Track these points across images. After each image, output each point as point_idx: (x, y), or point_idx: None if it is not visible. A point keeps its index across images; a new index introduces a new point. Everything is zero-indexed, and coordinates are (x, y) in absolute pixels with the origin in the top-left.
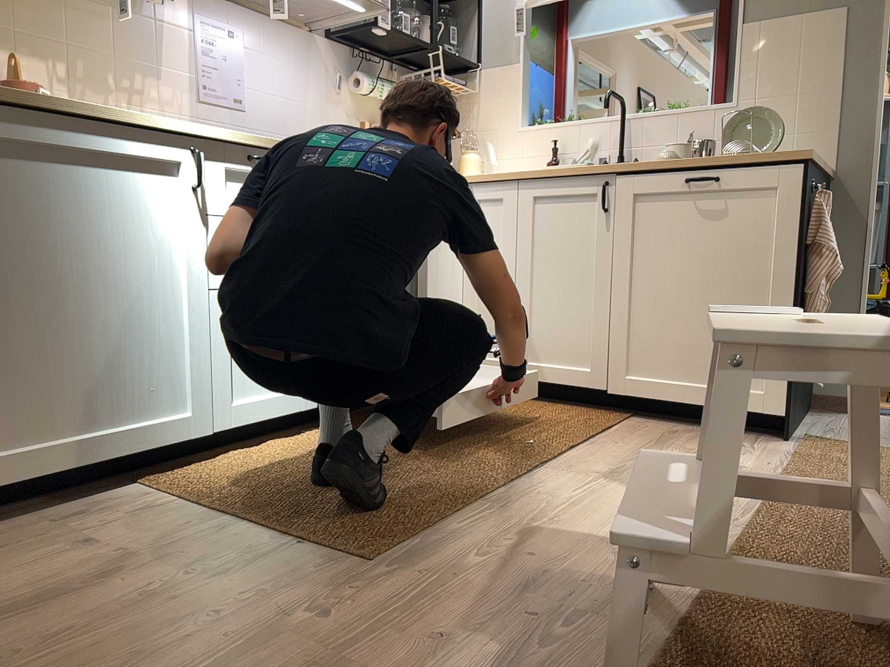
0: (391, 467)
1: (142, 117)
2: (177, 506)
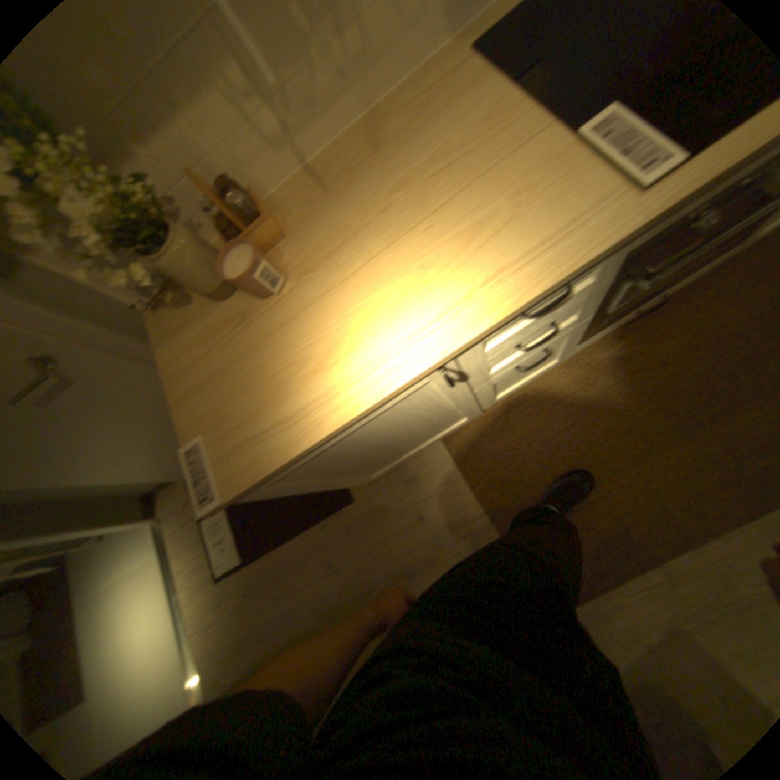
0: (609, 480)
1: (369, 402)
2: (460, 498)
